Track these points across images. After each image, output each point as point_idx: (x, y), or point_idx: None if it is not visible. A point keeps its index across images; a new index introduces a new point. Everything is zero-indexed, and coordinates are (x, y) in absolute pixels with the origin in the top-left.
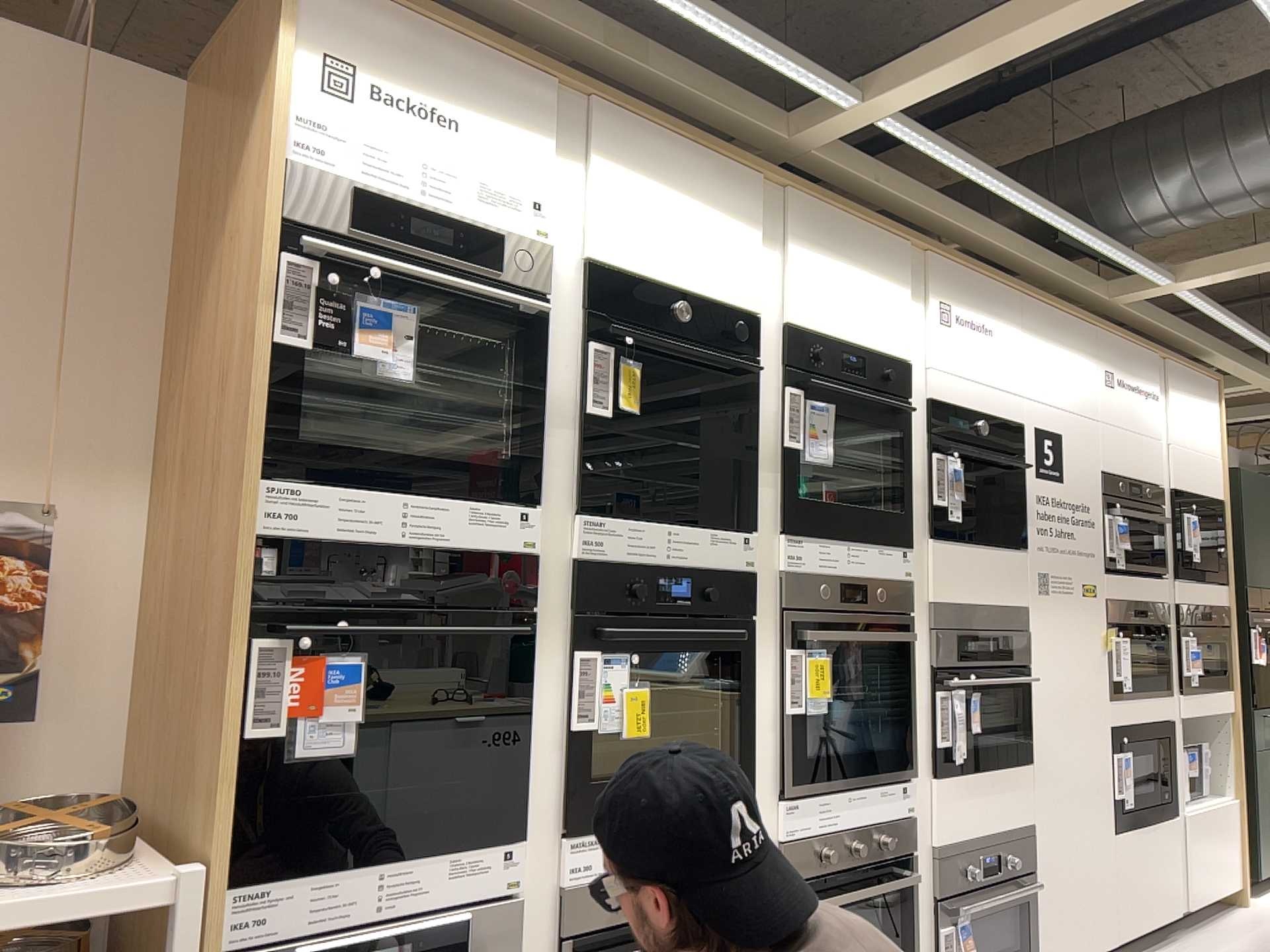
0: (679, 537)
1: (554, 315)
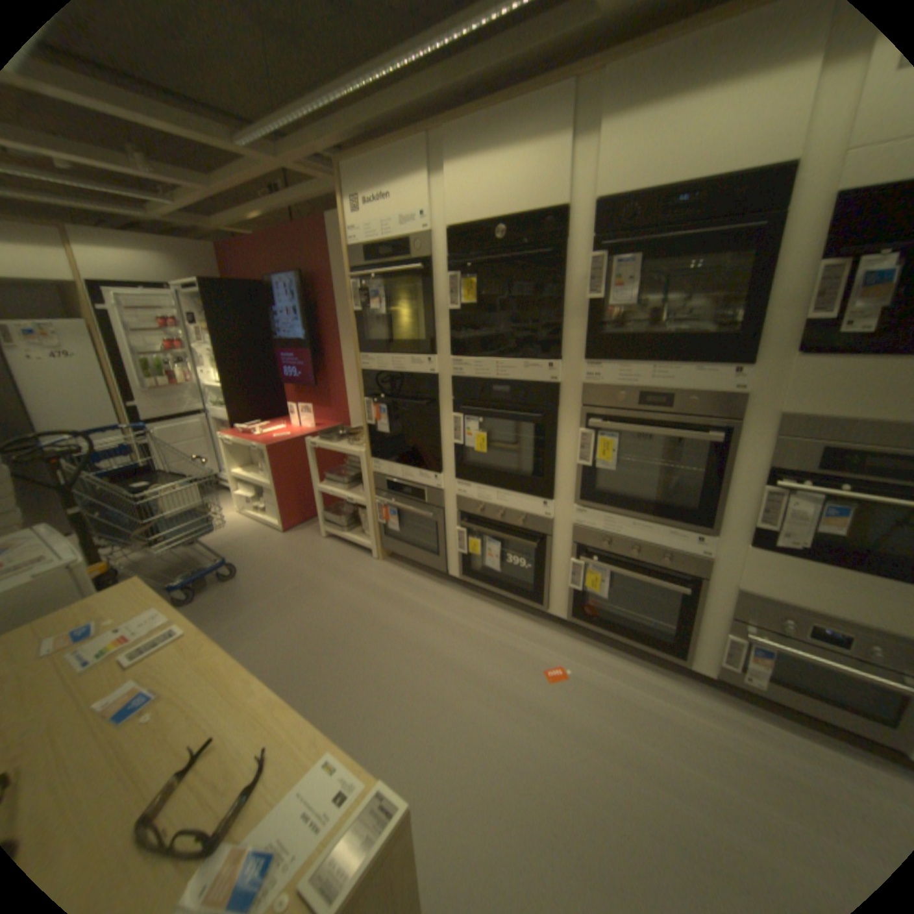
0: (503, 367)
1: (432, 263)
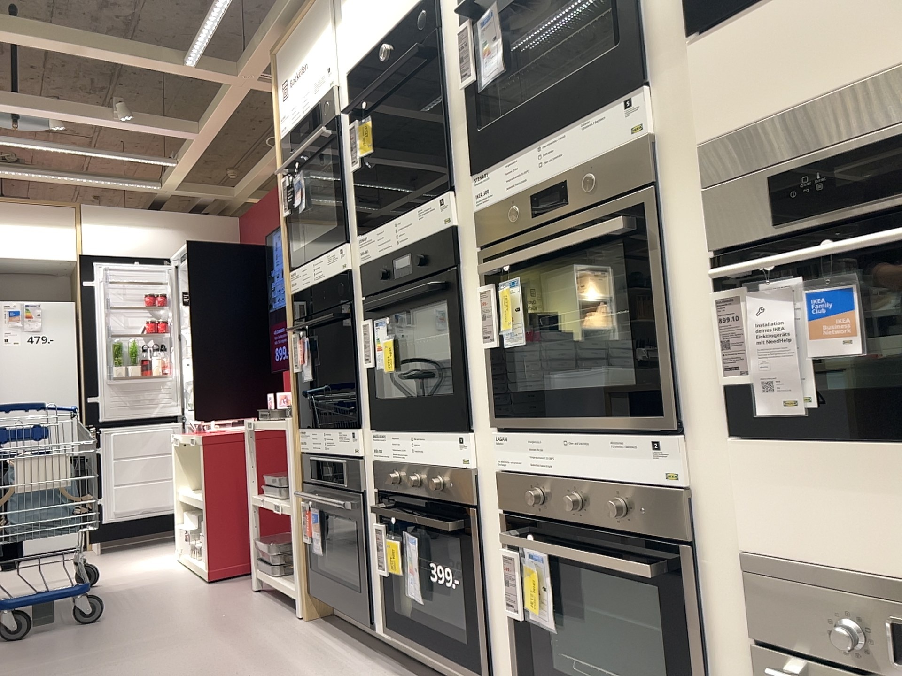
0: (400, 225)
1: (340, 122)
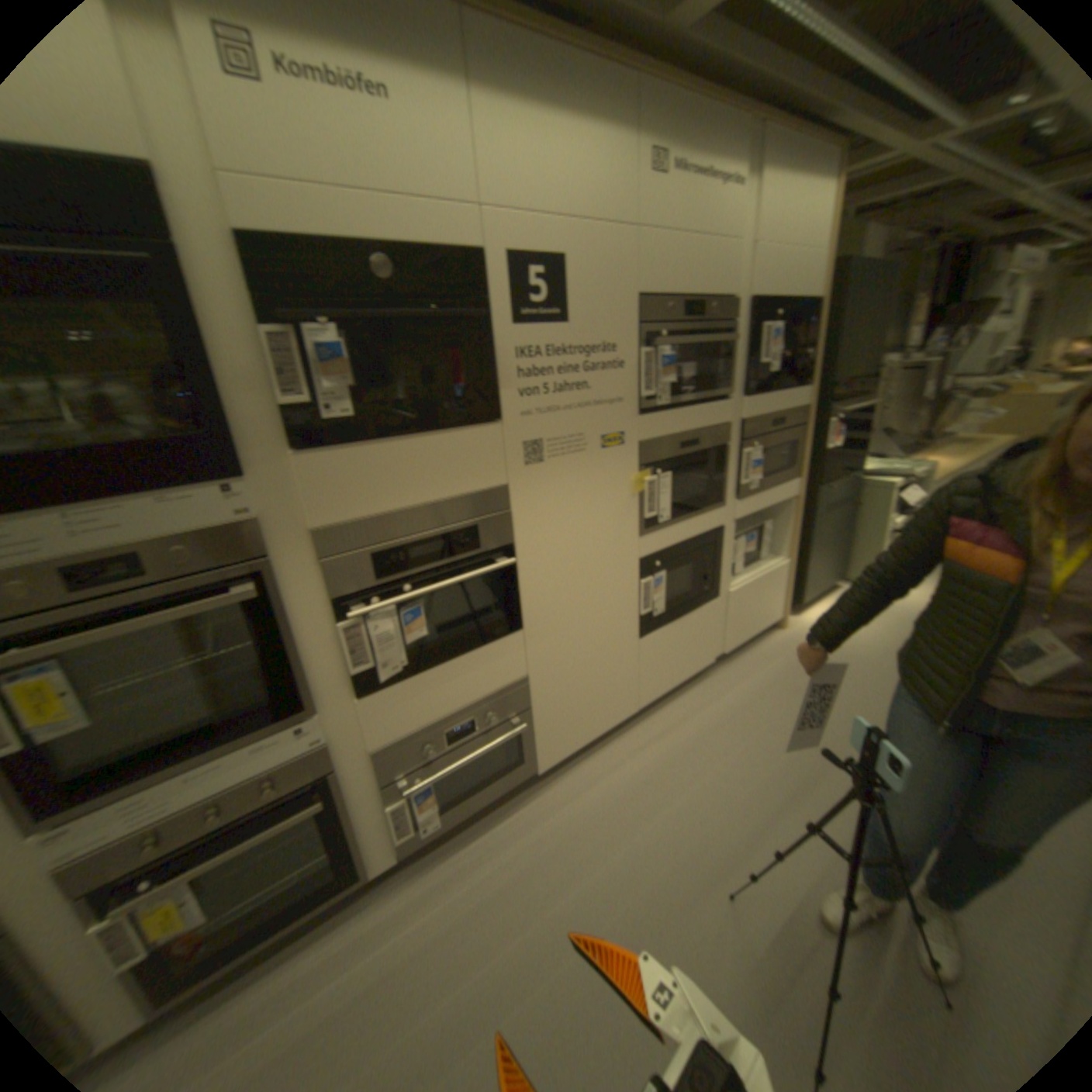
0: None
1: None
